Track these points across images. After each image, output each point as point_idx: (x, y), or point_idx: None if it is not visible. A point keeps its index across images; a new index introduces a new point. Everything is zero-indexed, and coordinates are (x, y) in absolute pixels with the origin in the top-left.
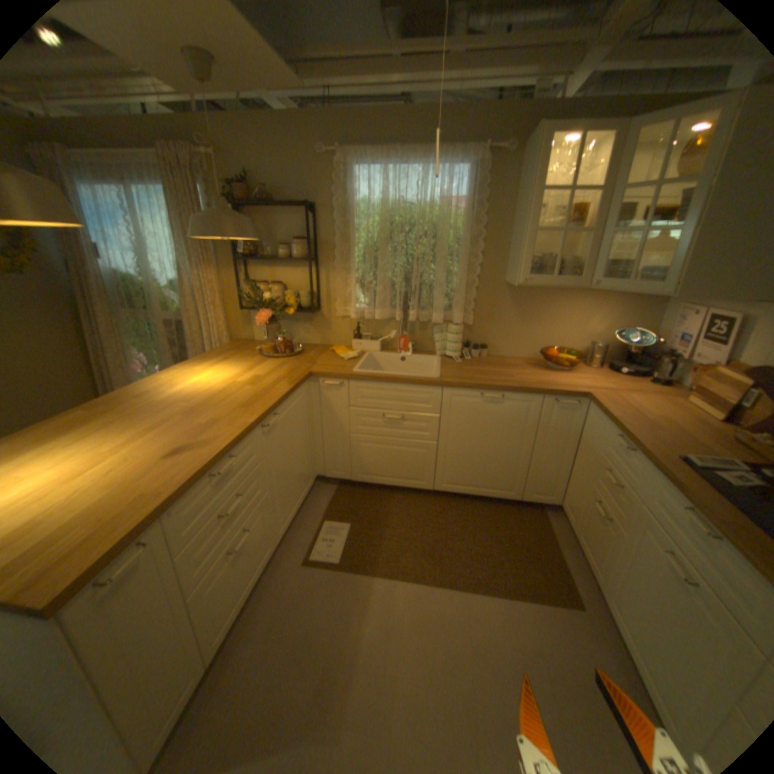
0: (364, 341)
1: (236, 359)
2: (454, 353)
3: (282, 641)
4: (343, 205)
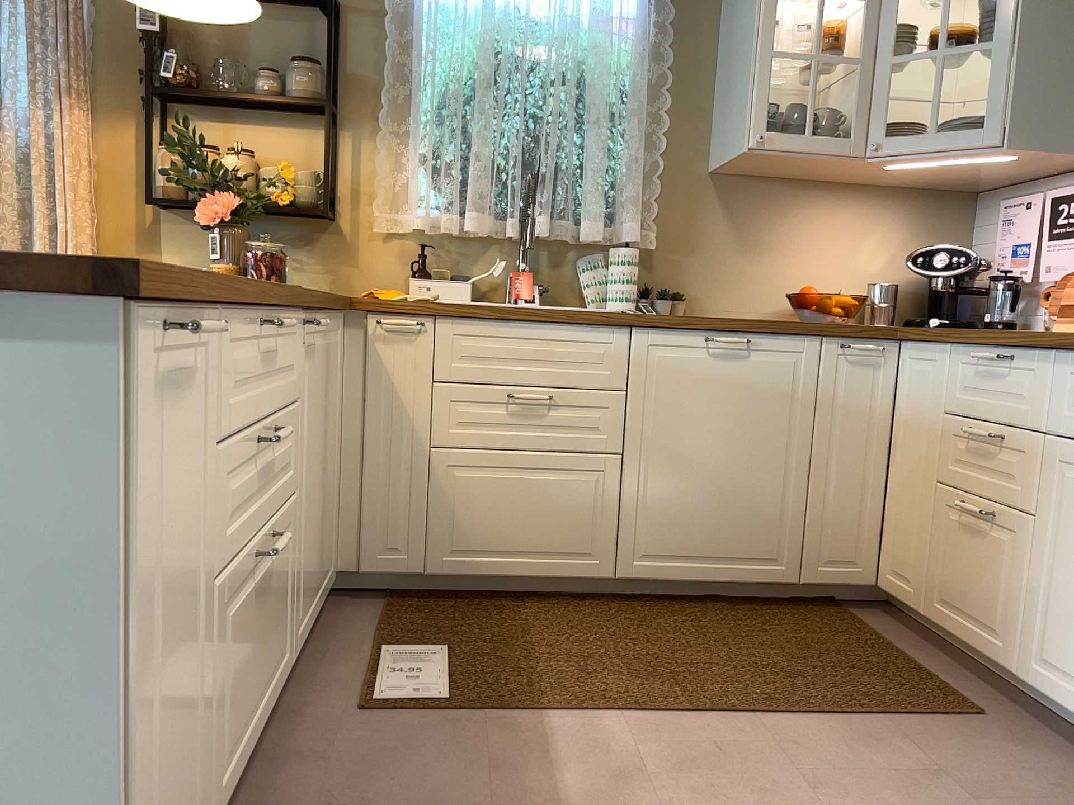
0: (438, 281)
1: None
2: (628, 301)
3: None
4: (404, 12)
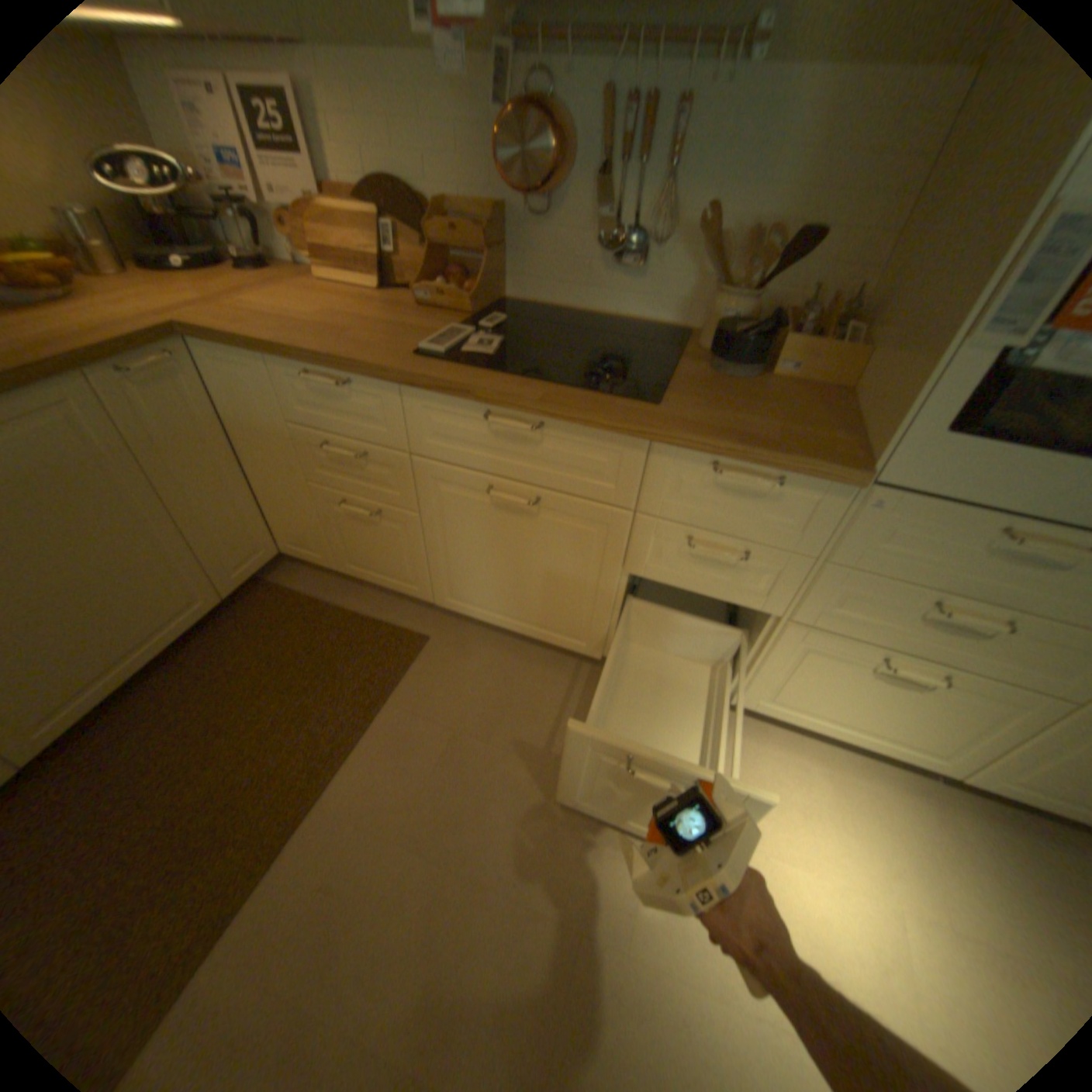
0: None
1: None
2: None
3: None
4: None
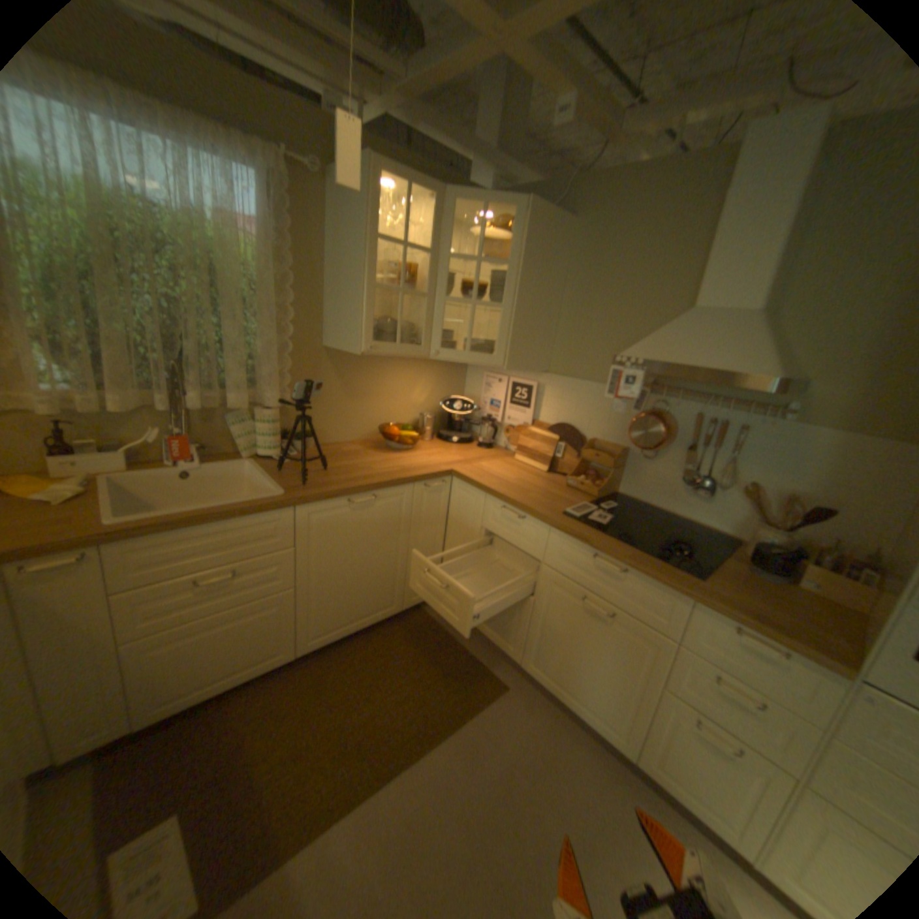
0: (84, 459)
1: None
2: (273, 452)
3: None
4: None
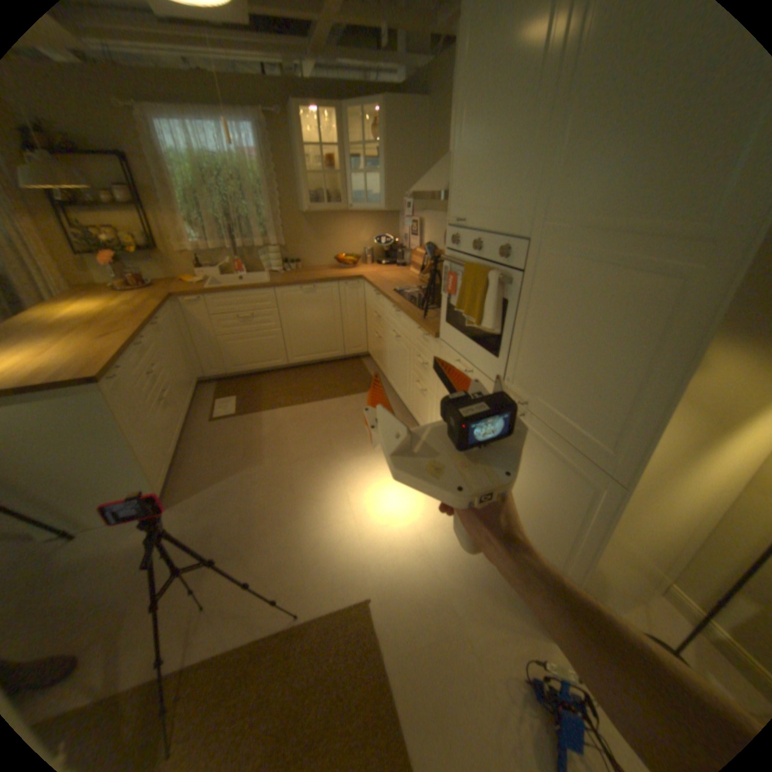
0: (205, 269)
1: (93, 296)
2: (278, 268)
3: (213, 449)
4: (154, 154)
